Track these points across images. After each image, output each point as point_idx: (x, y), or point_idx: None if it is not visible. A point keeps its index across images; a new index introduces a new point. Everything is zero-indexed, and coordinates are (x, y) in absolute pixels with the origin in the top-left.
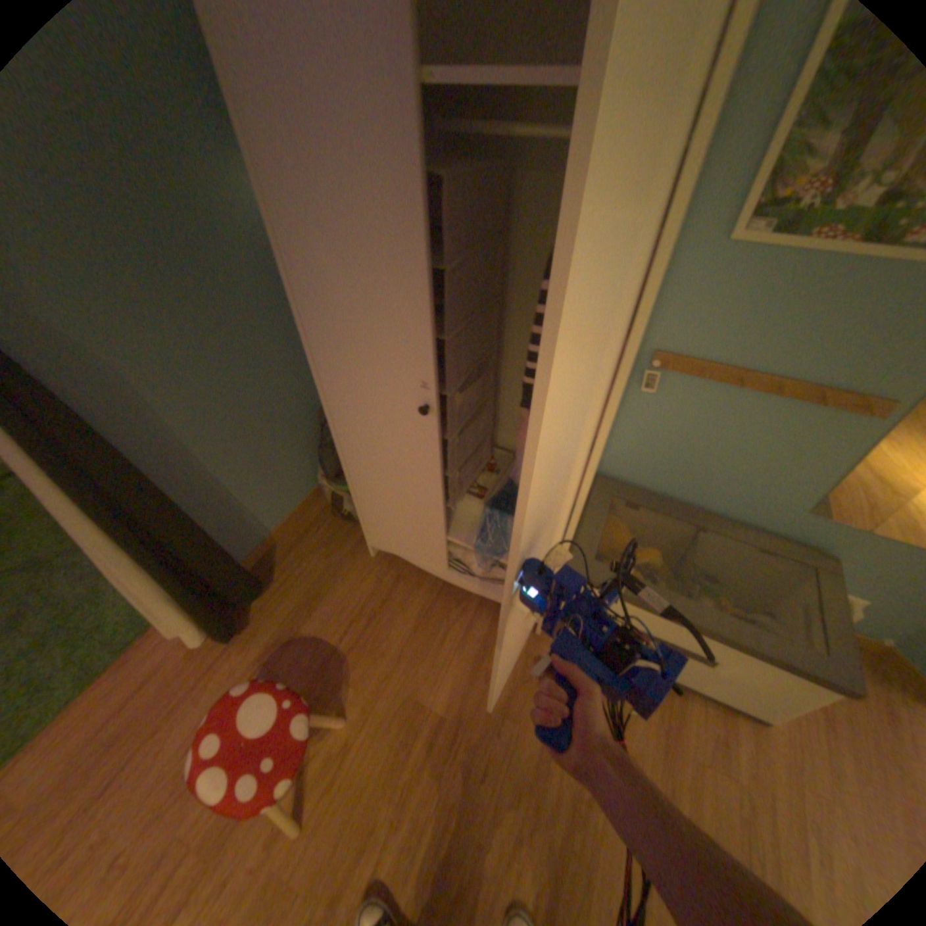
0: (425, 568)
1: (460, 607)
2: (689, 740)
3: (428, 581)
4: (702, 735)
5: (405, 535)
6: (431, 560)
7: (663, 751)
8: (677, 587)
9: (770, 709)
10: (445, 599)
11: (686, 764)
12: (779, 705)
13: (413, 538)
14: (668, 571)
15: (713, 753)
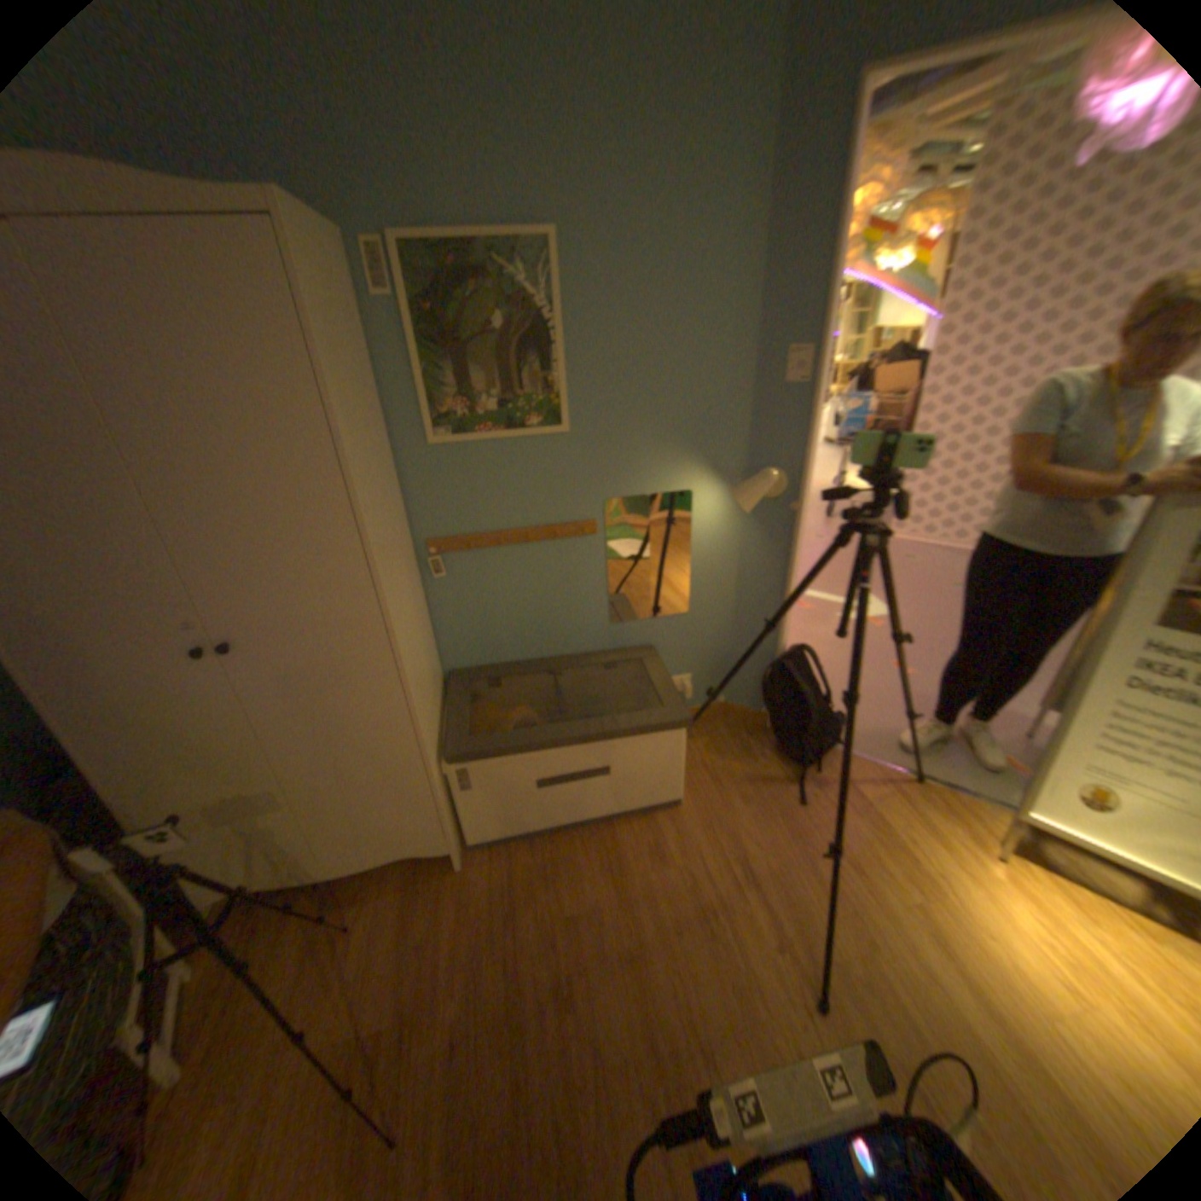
0: (288, 883)
1: (356, 904)
2: (628, 863)
3: (301, 904)
4: (636, 852)
5: (240, 848)
6: (290, 862)
7: (611, 888)
8: (543, 728)
9: (665, 791)
10: (333, 909)
11: (632, 883)
12: (665, 781)
13: (252, 846)
14: (534, 722)
15: (648, 860)
